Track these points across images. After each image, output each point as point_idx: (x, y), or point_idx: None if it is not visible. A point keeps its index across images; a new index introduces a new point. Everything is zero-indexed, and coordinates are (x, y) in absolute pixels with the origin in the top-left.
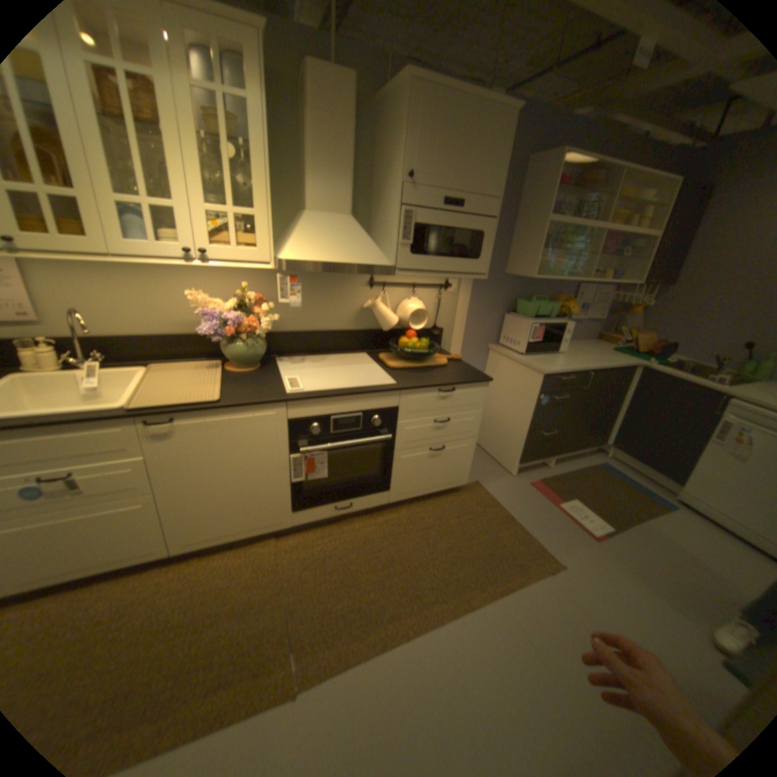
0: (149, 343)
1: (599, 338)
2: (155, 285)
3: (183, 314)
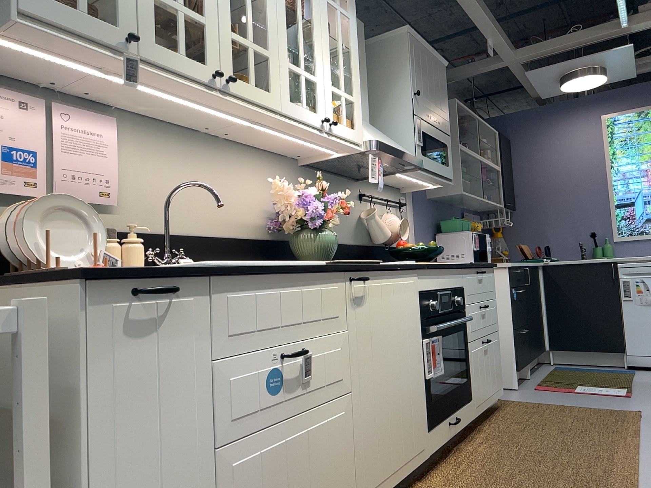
0: (211, 248)
1: None
2: (219, 177)
3: (239, 215)
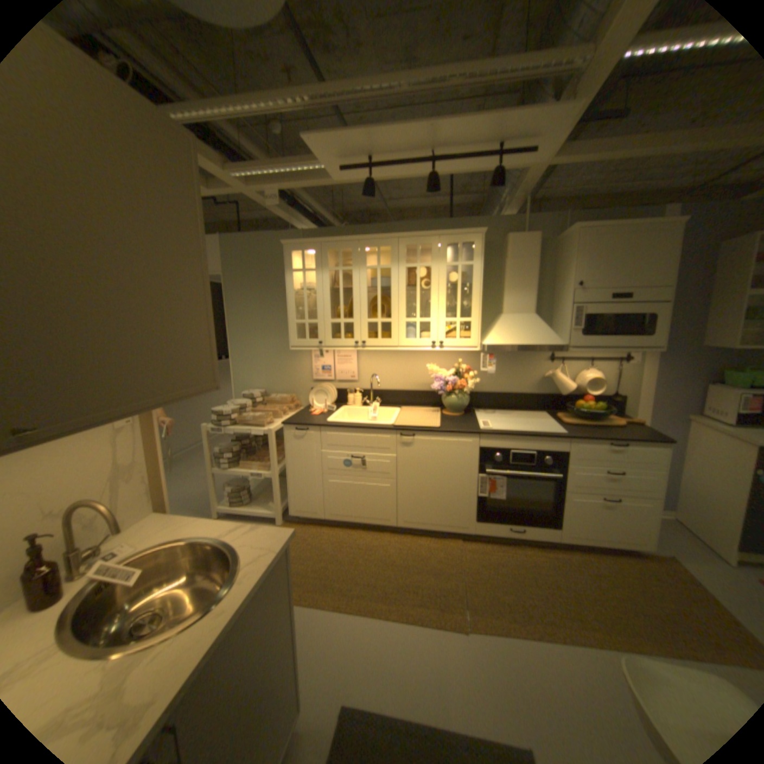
0: (402, 395)
1: None
2: (410, 363)
3: (421, 379)
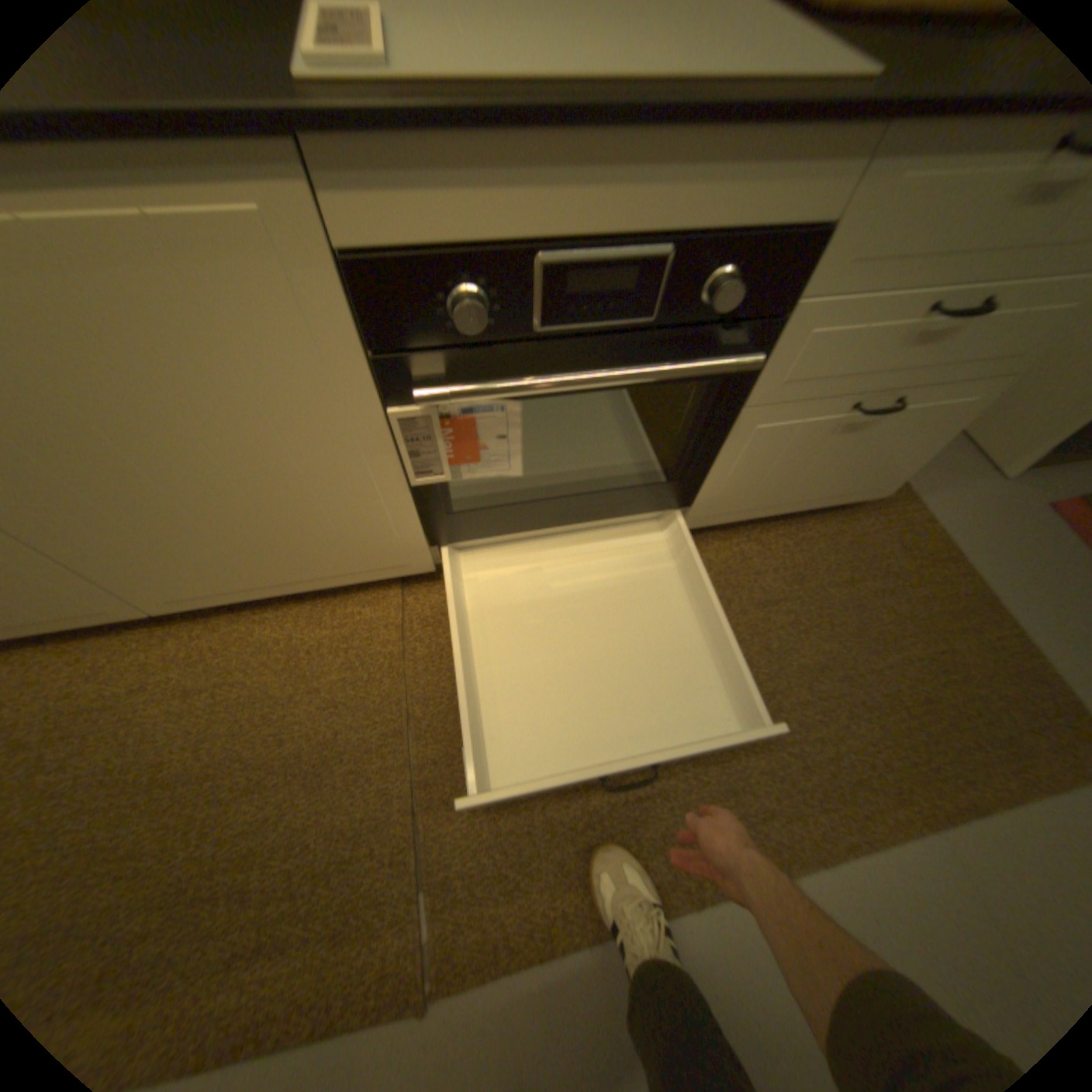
0: None
1: None
2: None
3: None
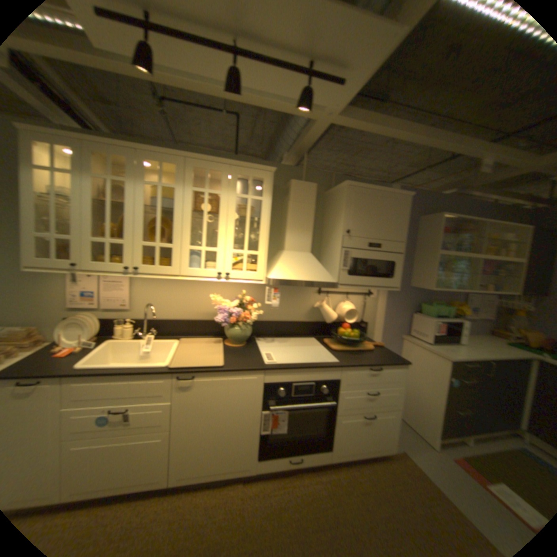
0: (181, 325)
1: (492, 335)
2: (191, 291)
3: (203, 308)
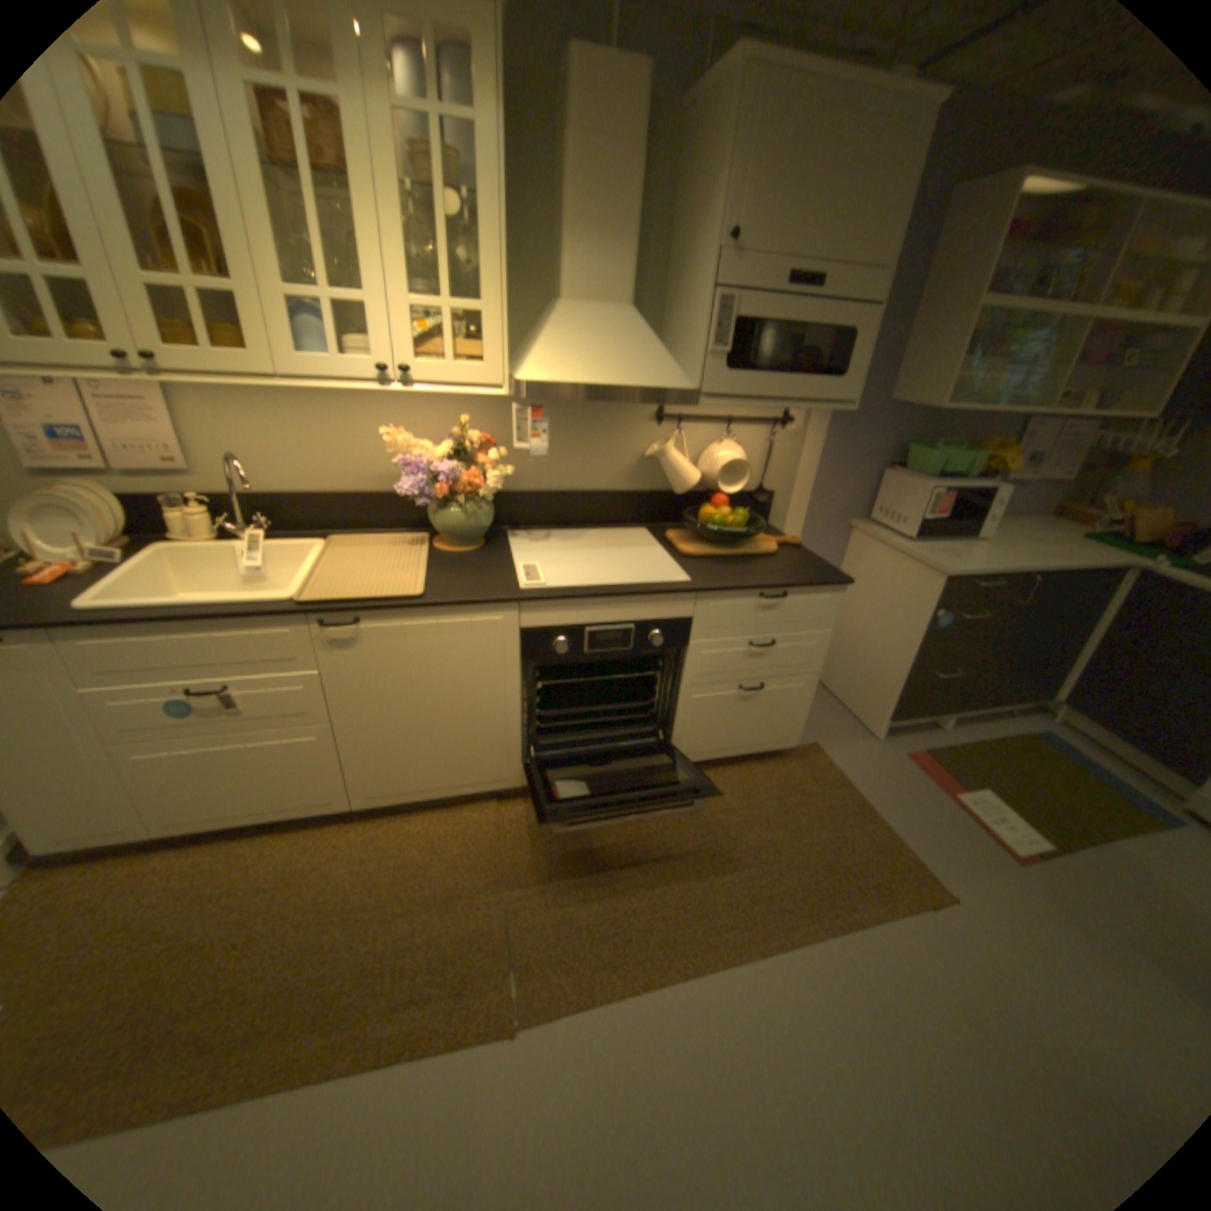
0: (331, 506)
1: (1057, 515)
2: (338, 422)
3: (377, 465)
